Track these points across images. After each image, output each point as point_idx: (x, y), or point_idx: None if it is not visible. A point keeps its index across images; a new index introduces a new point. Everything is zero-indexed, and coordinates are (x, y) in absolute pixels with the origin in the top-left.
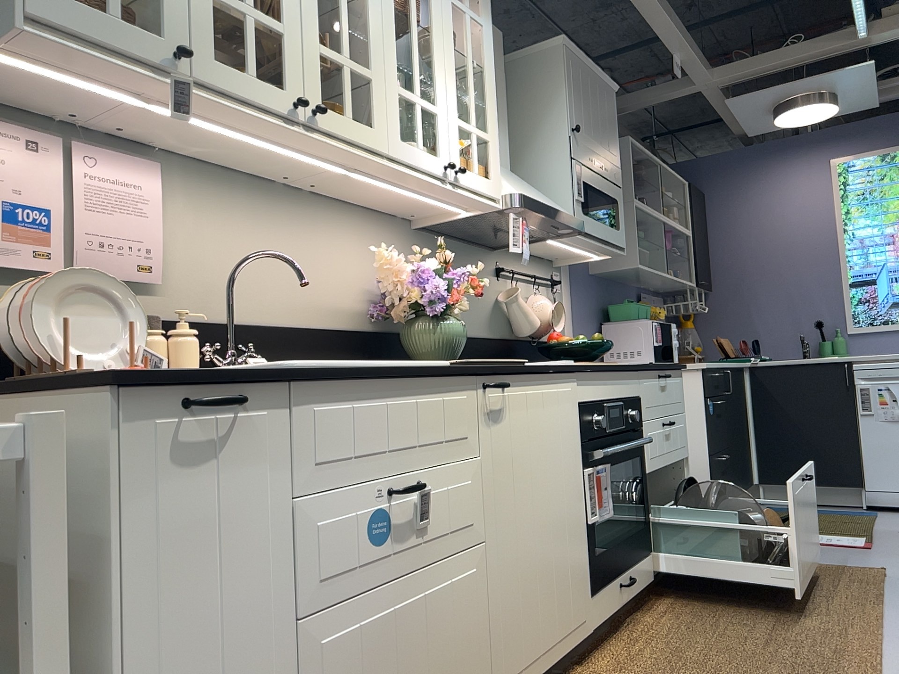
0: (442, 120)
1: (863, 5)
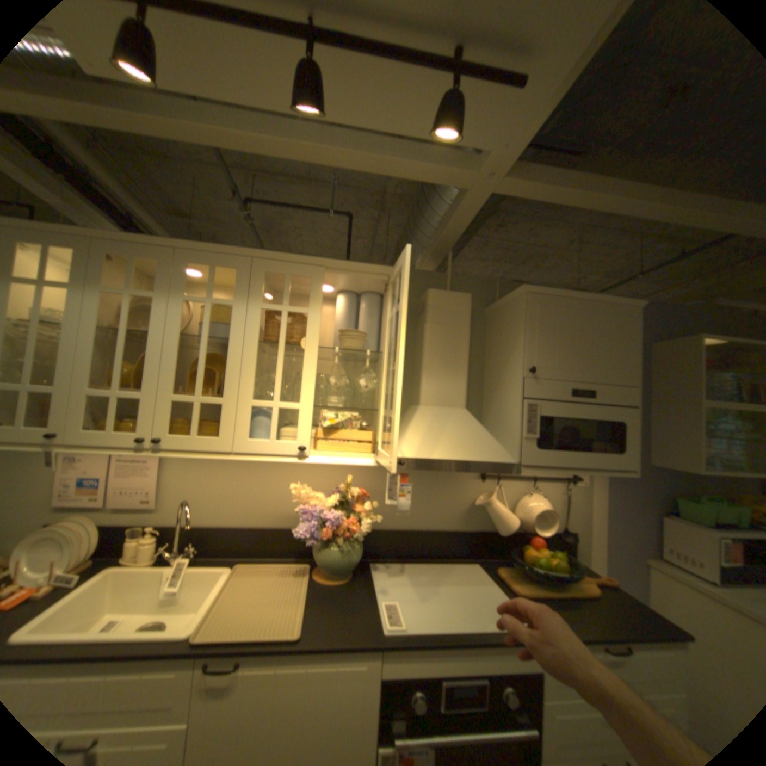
0: (304, 412)
1: None
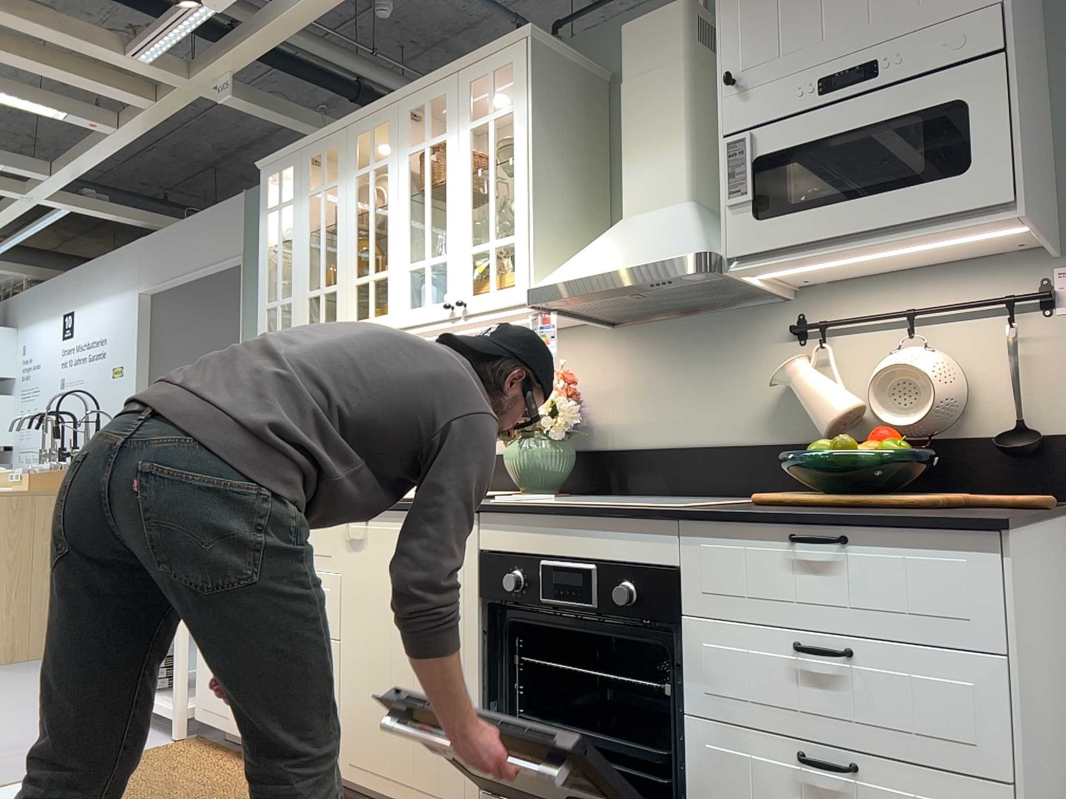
0: (450, 262)
1: None
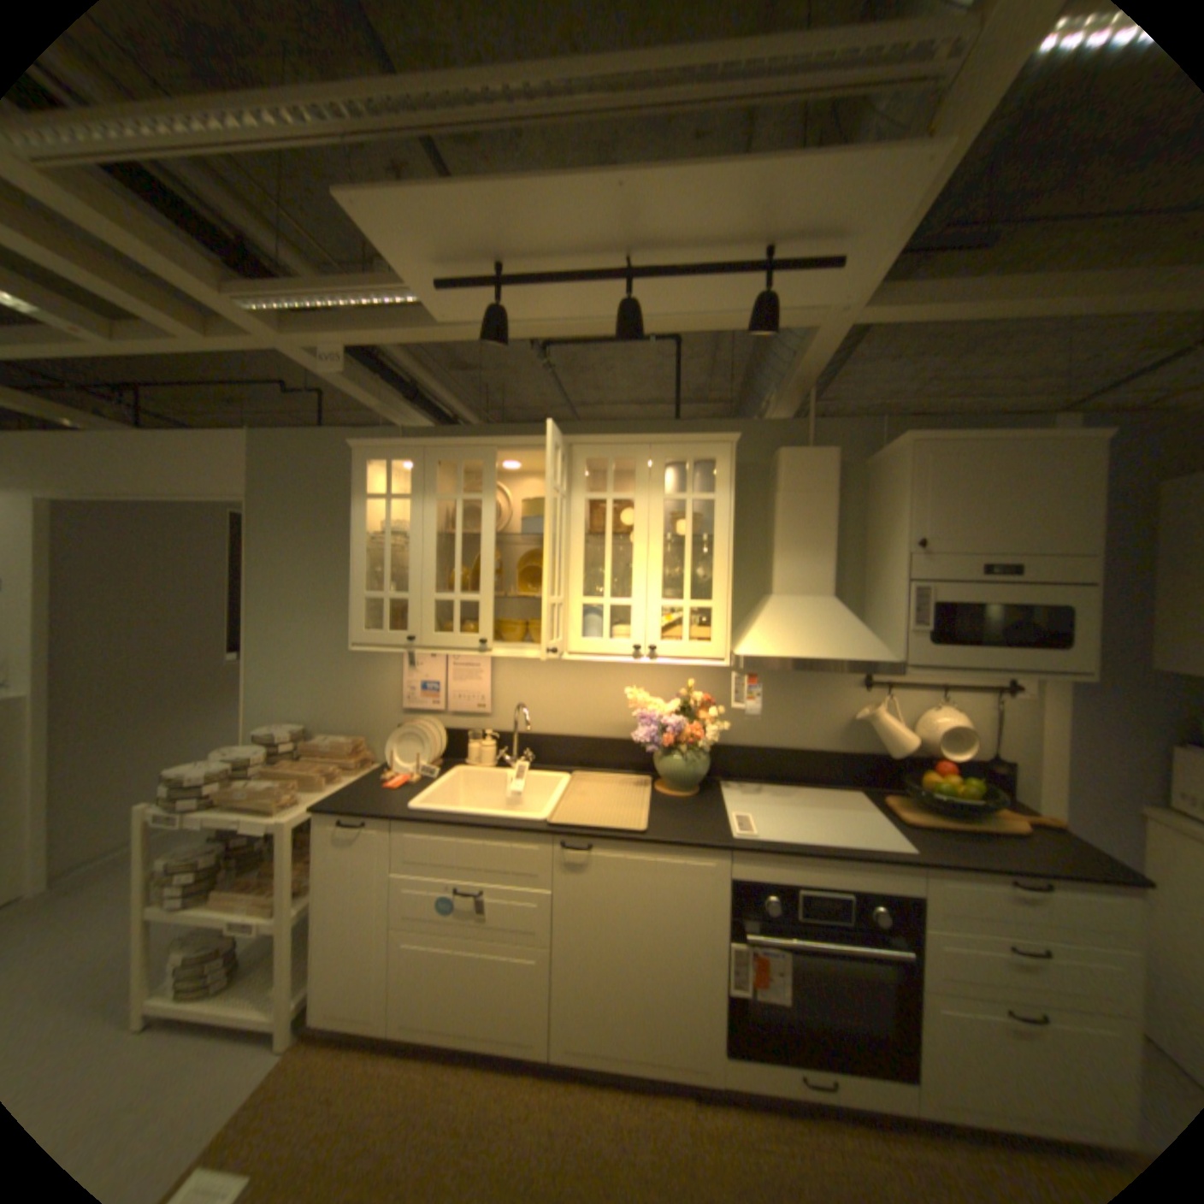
0: (637, 609)
1: None
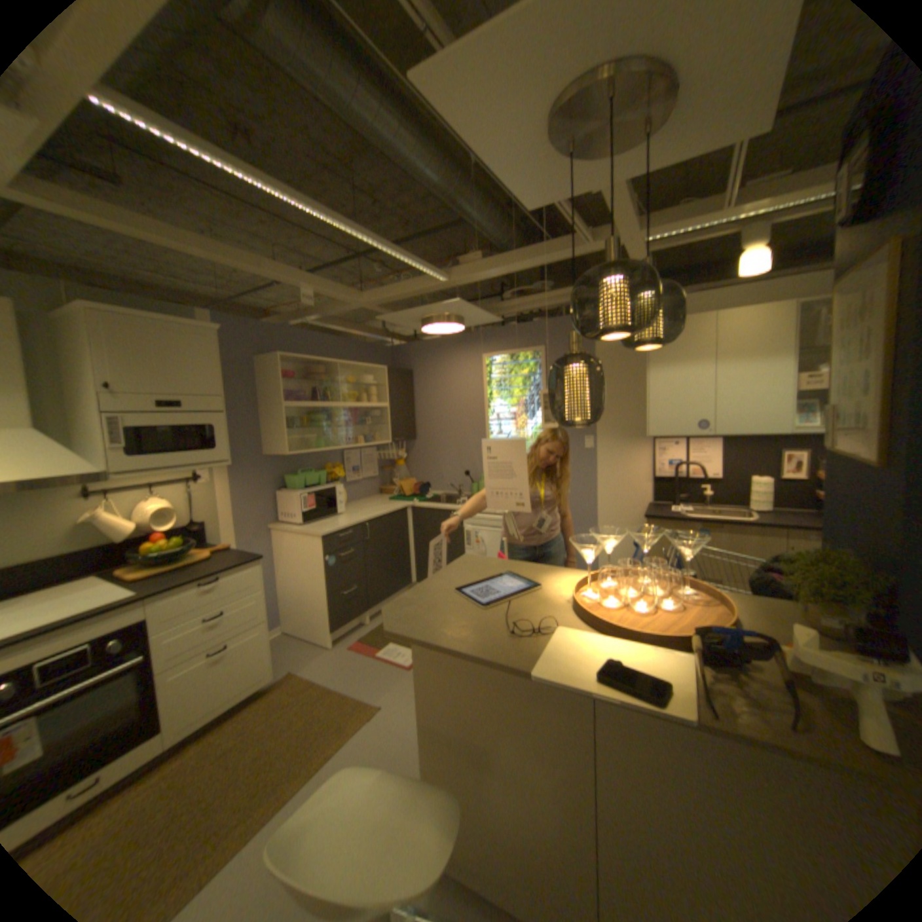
0: None
1: (415, 262)
